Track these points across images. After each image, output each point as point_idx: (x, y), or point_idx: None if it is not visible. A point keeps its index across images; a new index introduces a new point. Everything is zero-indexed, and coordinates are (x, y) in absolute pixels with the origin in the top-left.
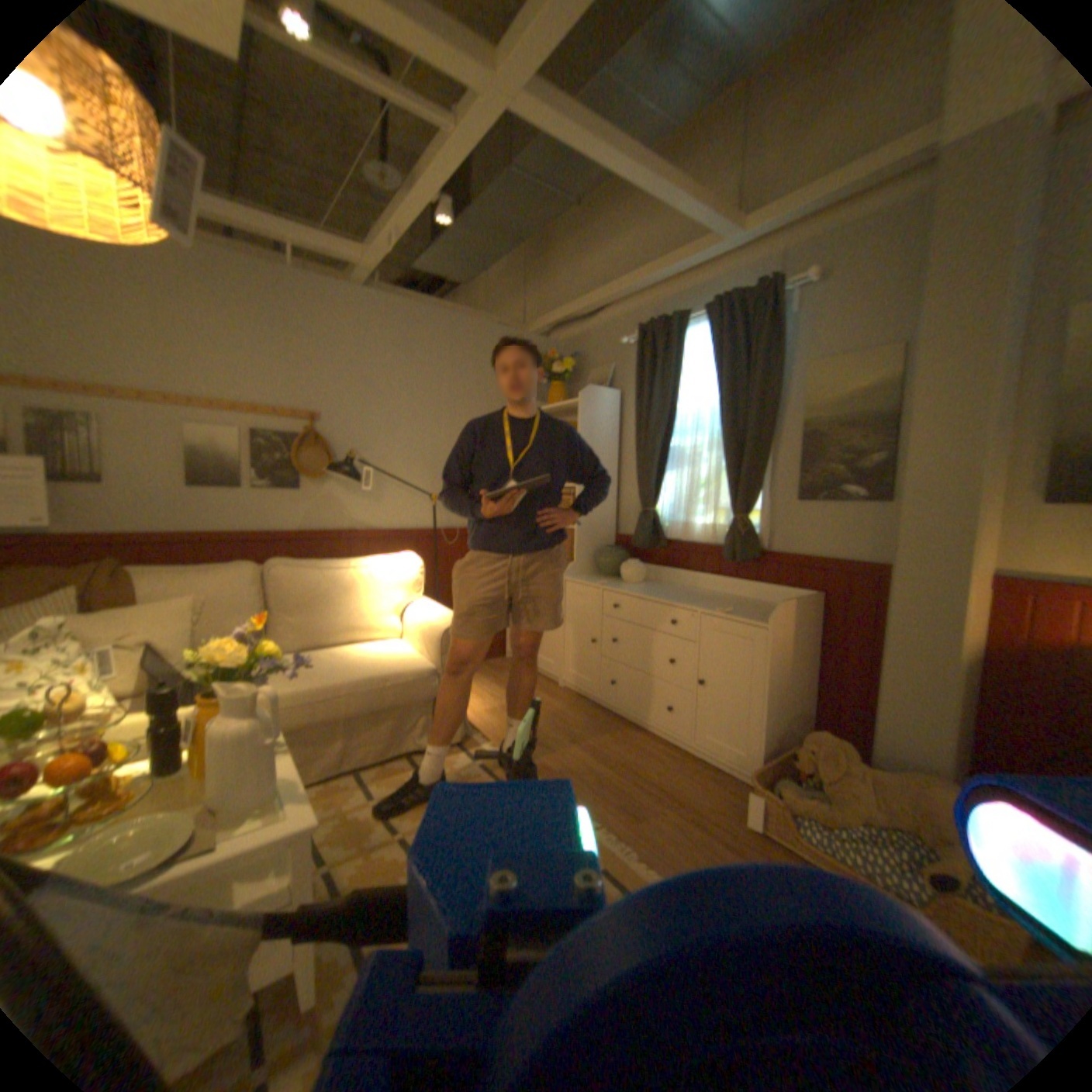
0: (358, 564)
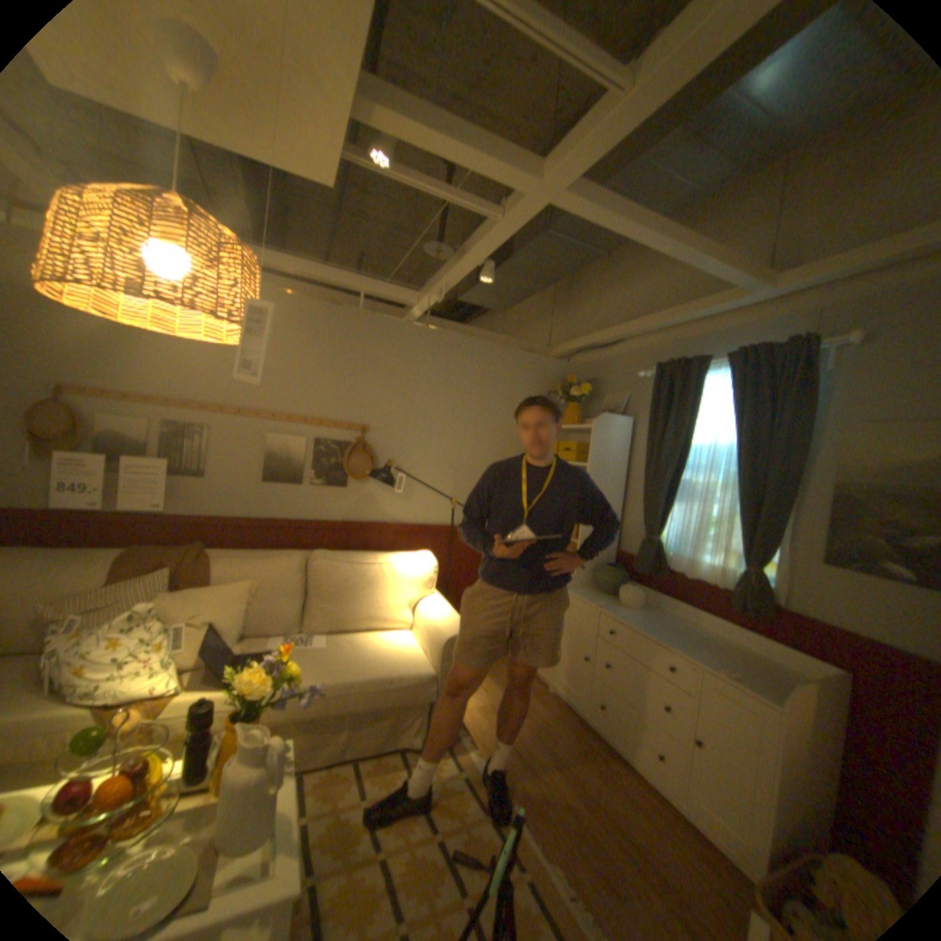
0: (383, 561)
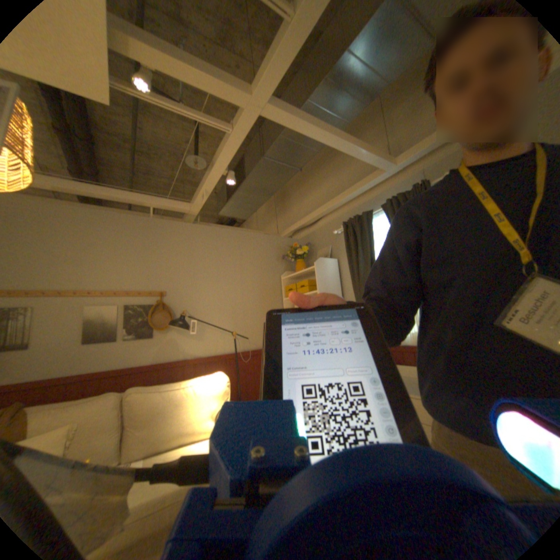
0: (187, 385)
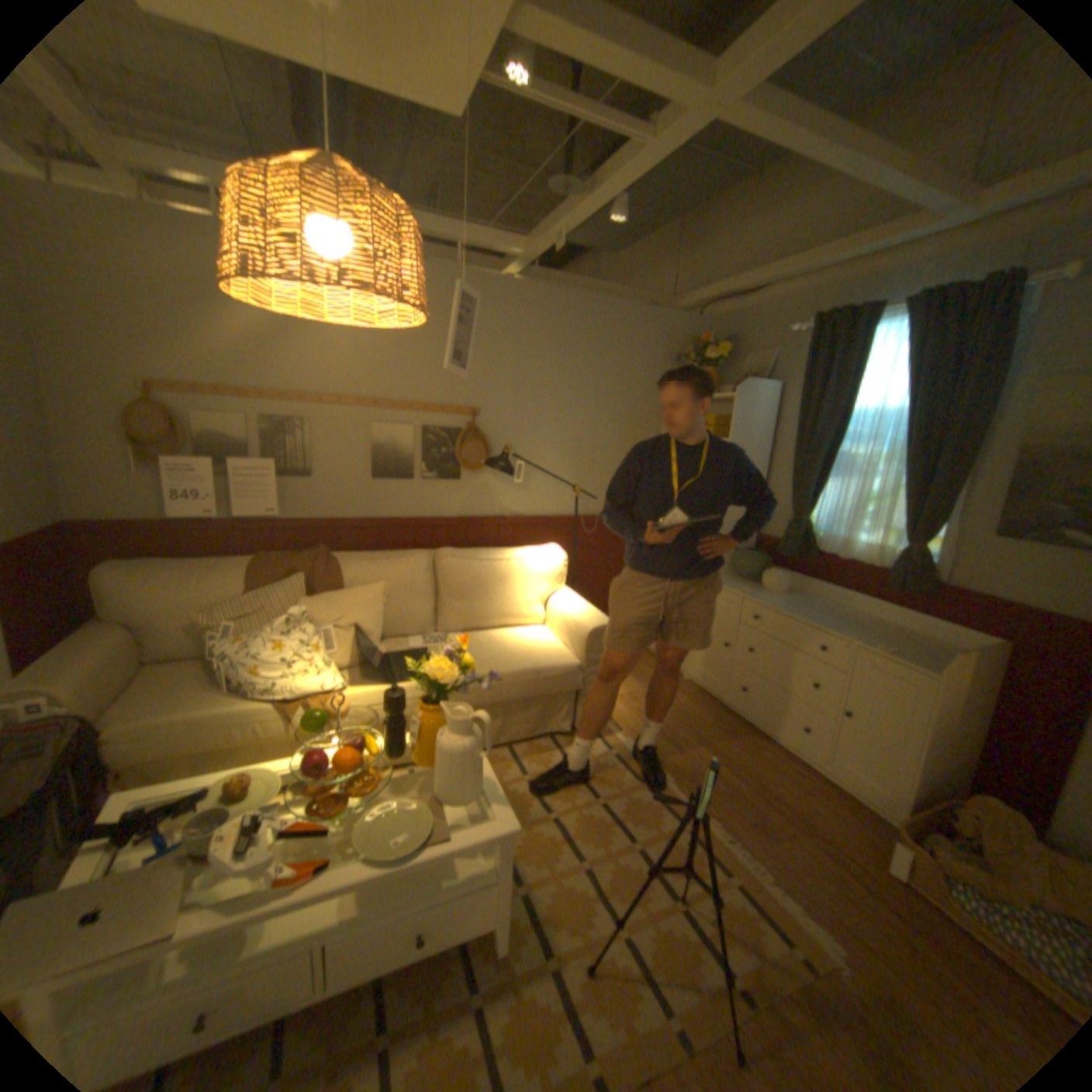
0: (511, 557)
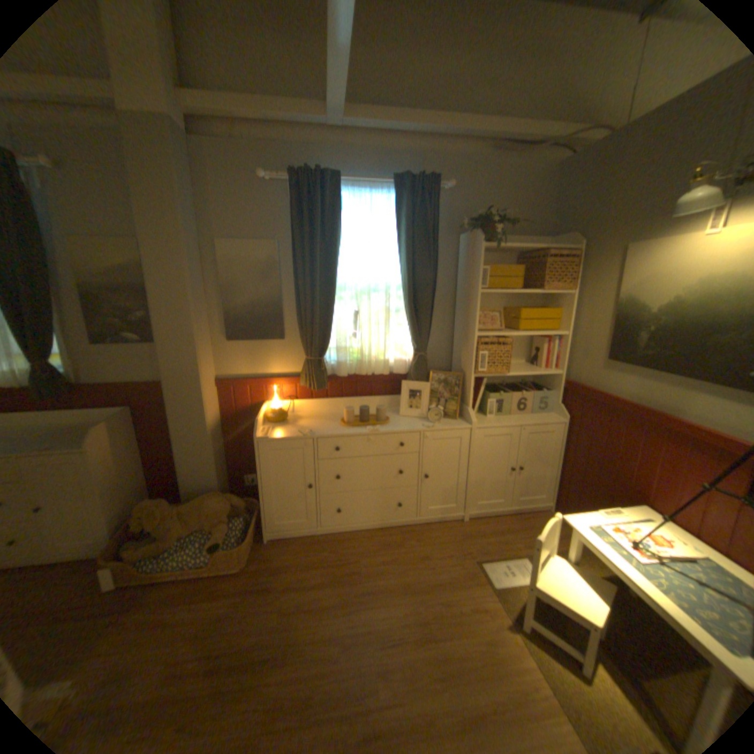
0: None
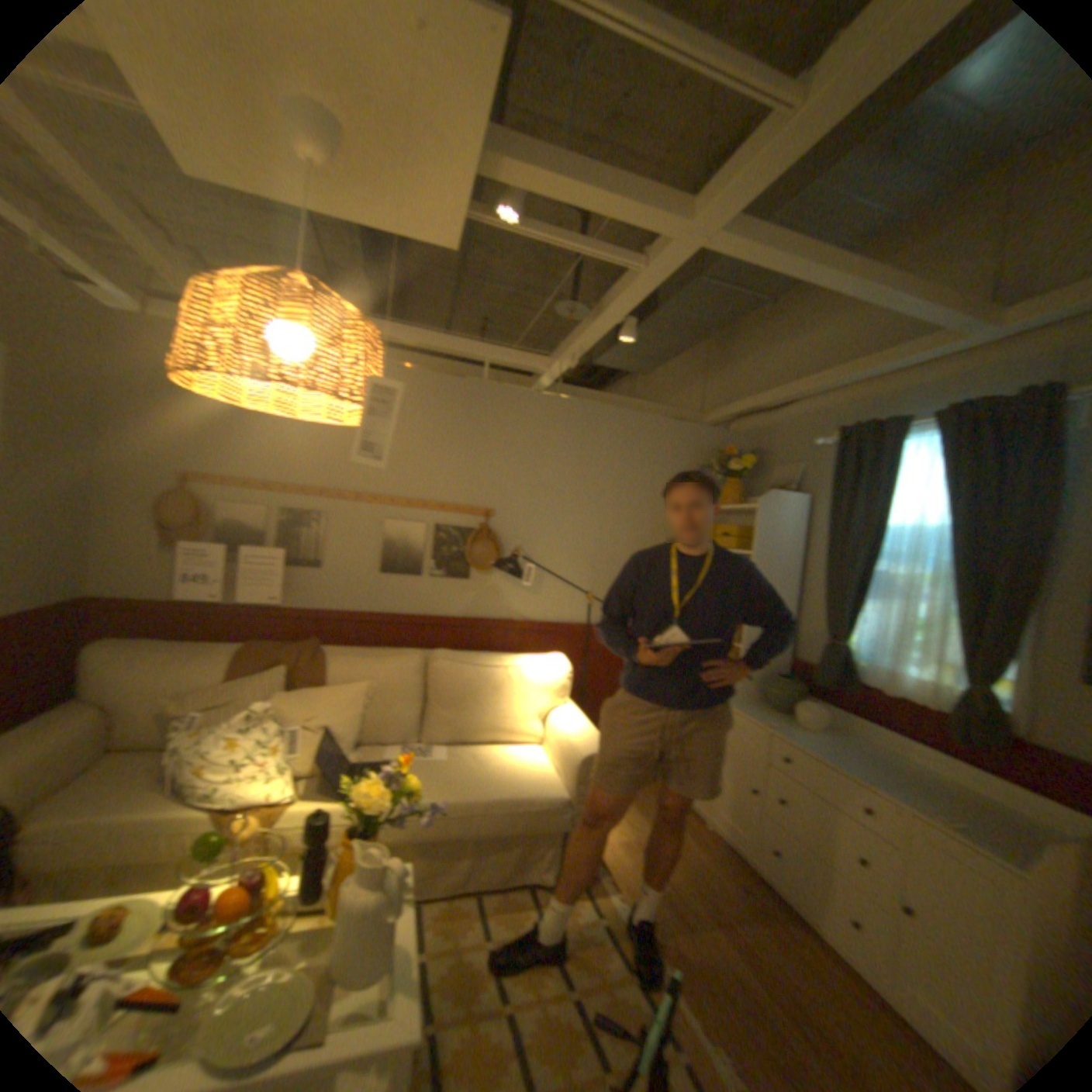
0: (508, 664)
